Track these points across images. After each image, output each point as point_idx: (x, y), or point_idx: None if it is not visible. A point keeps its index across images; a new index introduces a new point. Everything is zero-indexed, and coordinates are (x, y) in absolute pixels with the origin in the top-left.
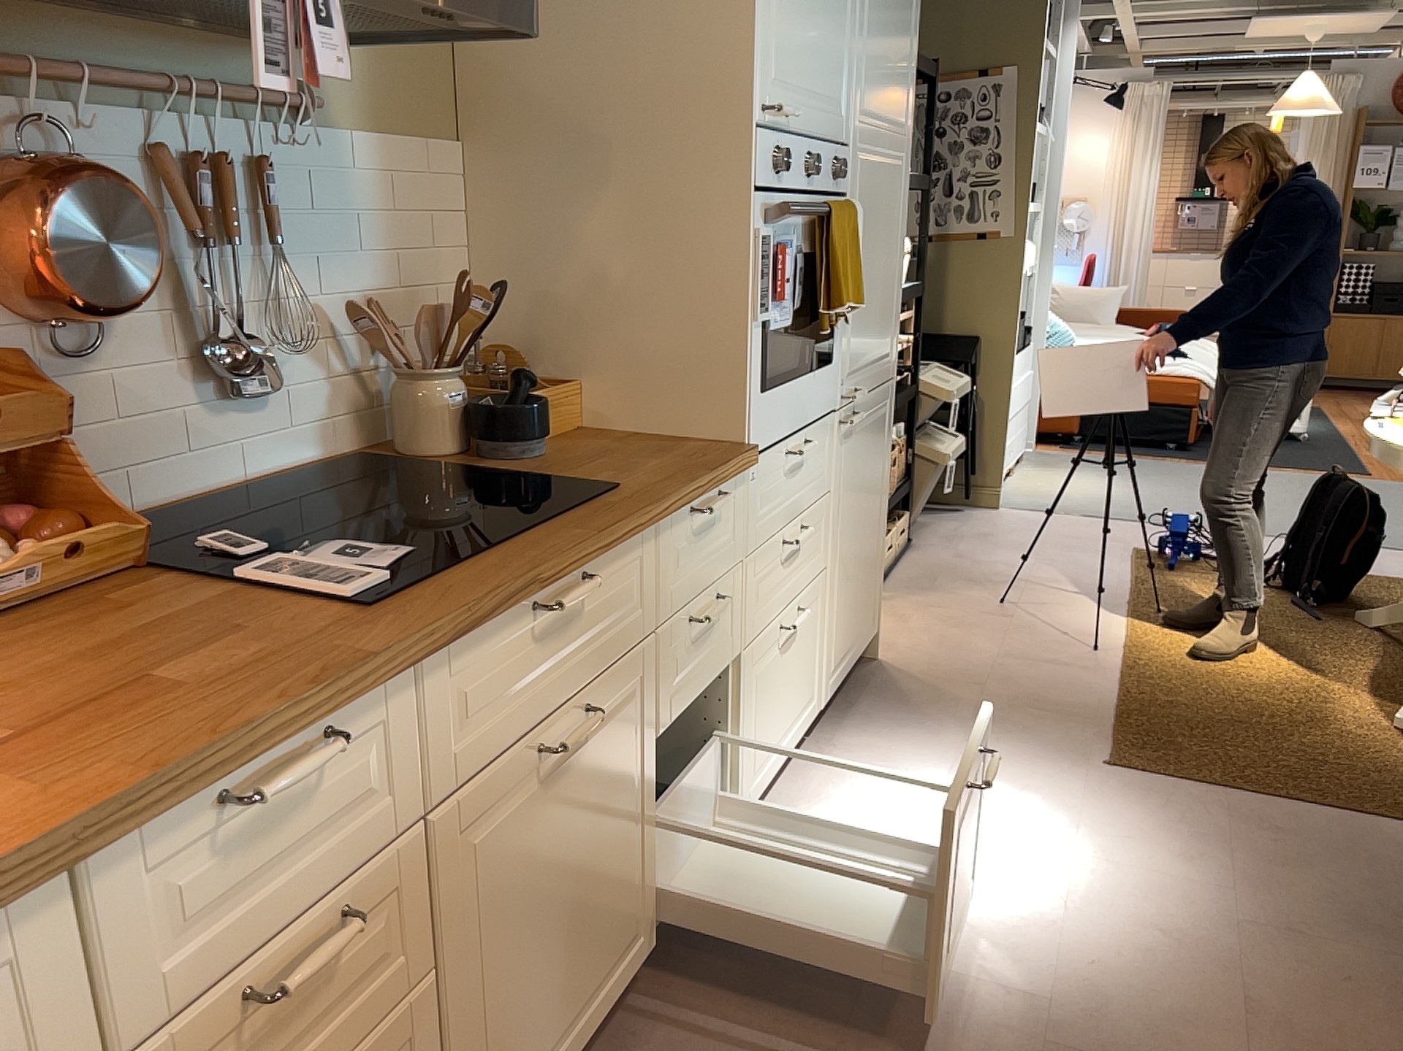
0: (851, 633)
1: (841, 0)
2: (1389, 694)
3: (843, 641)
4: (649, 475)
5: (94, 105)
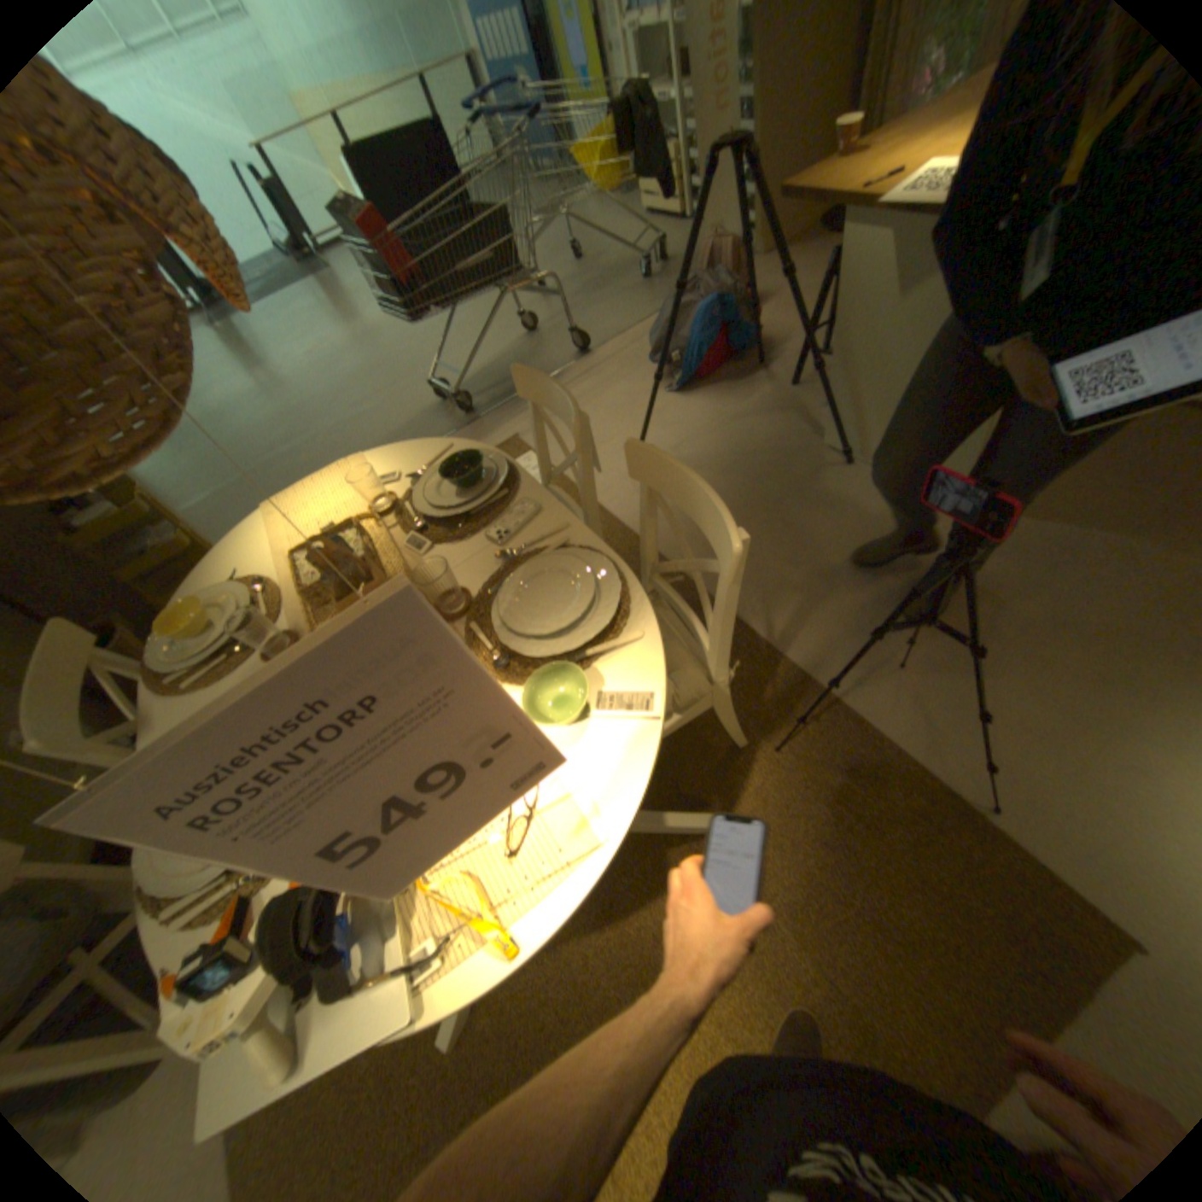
0: None
1: None
2: (642, 877)
3: None
4: None
5: None
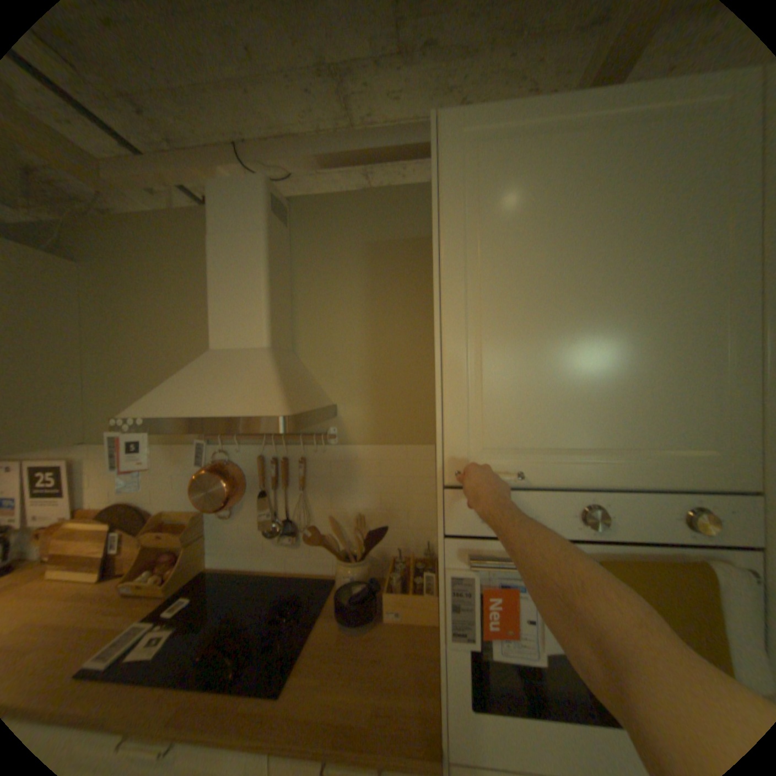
0: None
1: (684, 345)
2: None
3: None
4: (314, 708)
5: (245, 444)
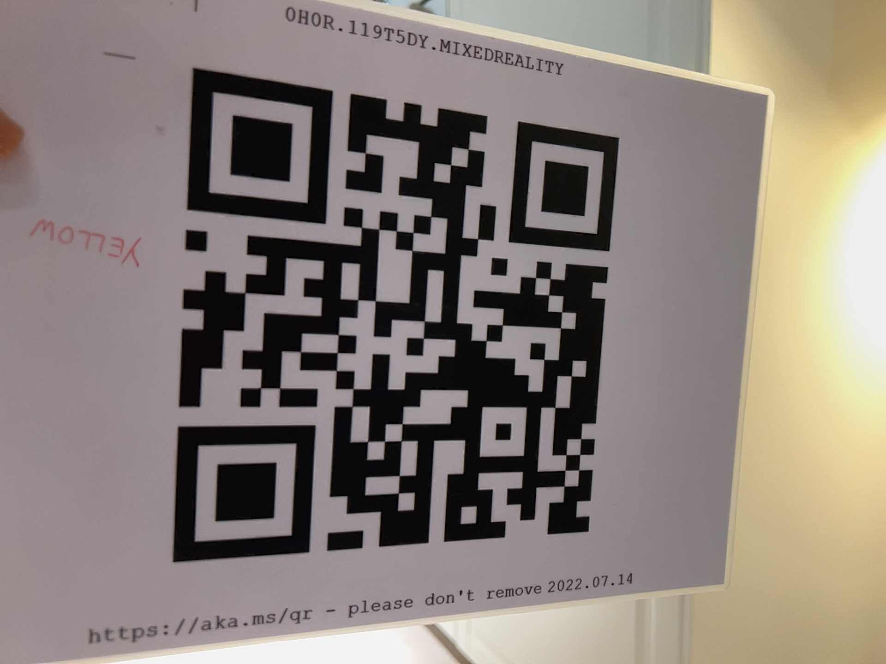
0: (532, 661)
1: None
2: None
3: (508, 640)
4: None
5: None
